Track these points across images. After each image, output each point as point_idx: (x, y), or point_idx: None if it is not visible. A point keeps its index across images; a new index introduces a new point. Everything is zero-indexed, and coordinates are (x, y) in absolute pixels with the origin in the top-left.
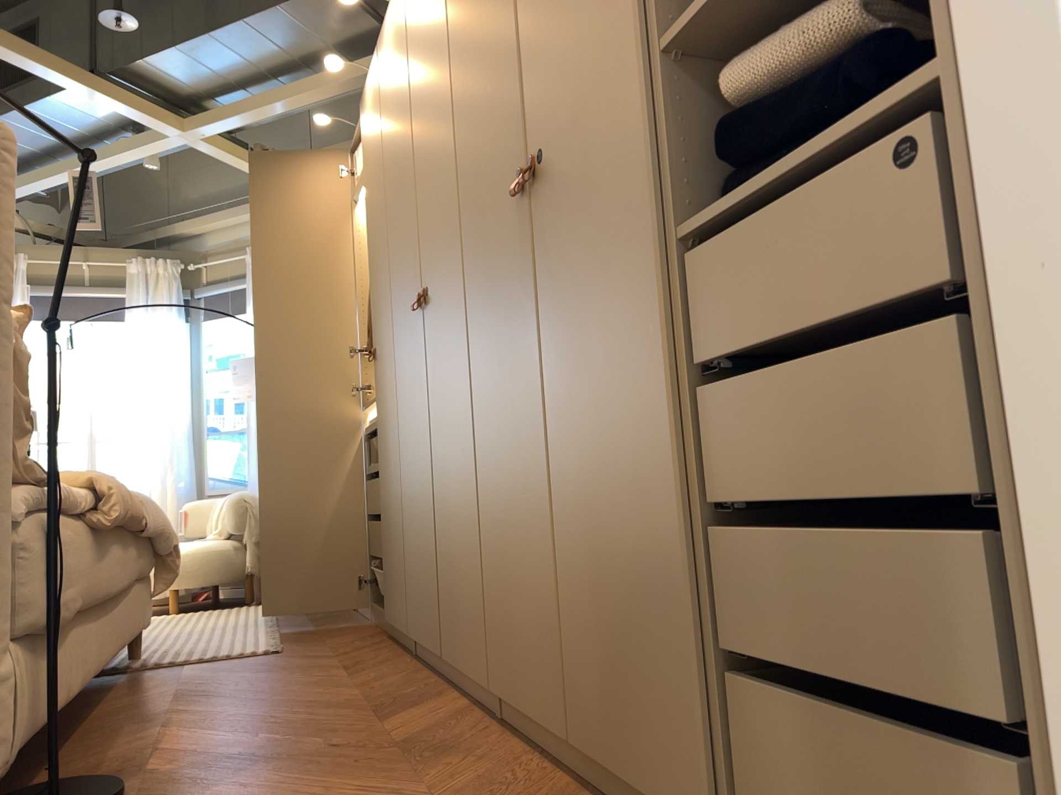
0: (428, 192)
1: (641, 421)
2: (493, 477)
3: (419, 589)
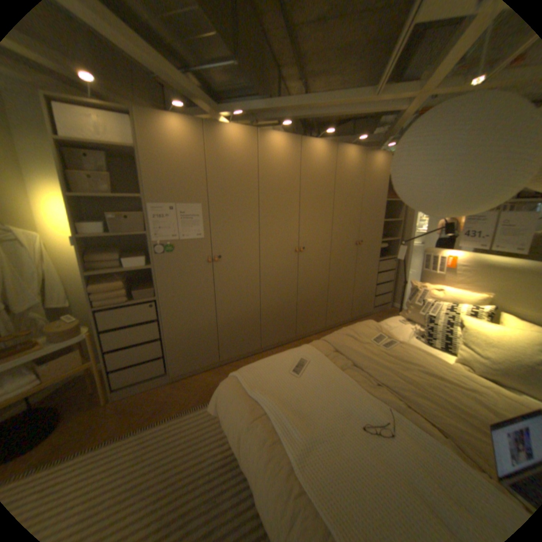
0: (307, 220)
1: (373, 279)
2: (334, 291)
3: (273, 333)
